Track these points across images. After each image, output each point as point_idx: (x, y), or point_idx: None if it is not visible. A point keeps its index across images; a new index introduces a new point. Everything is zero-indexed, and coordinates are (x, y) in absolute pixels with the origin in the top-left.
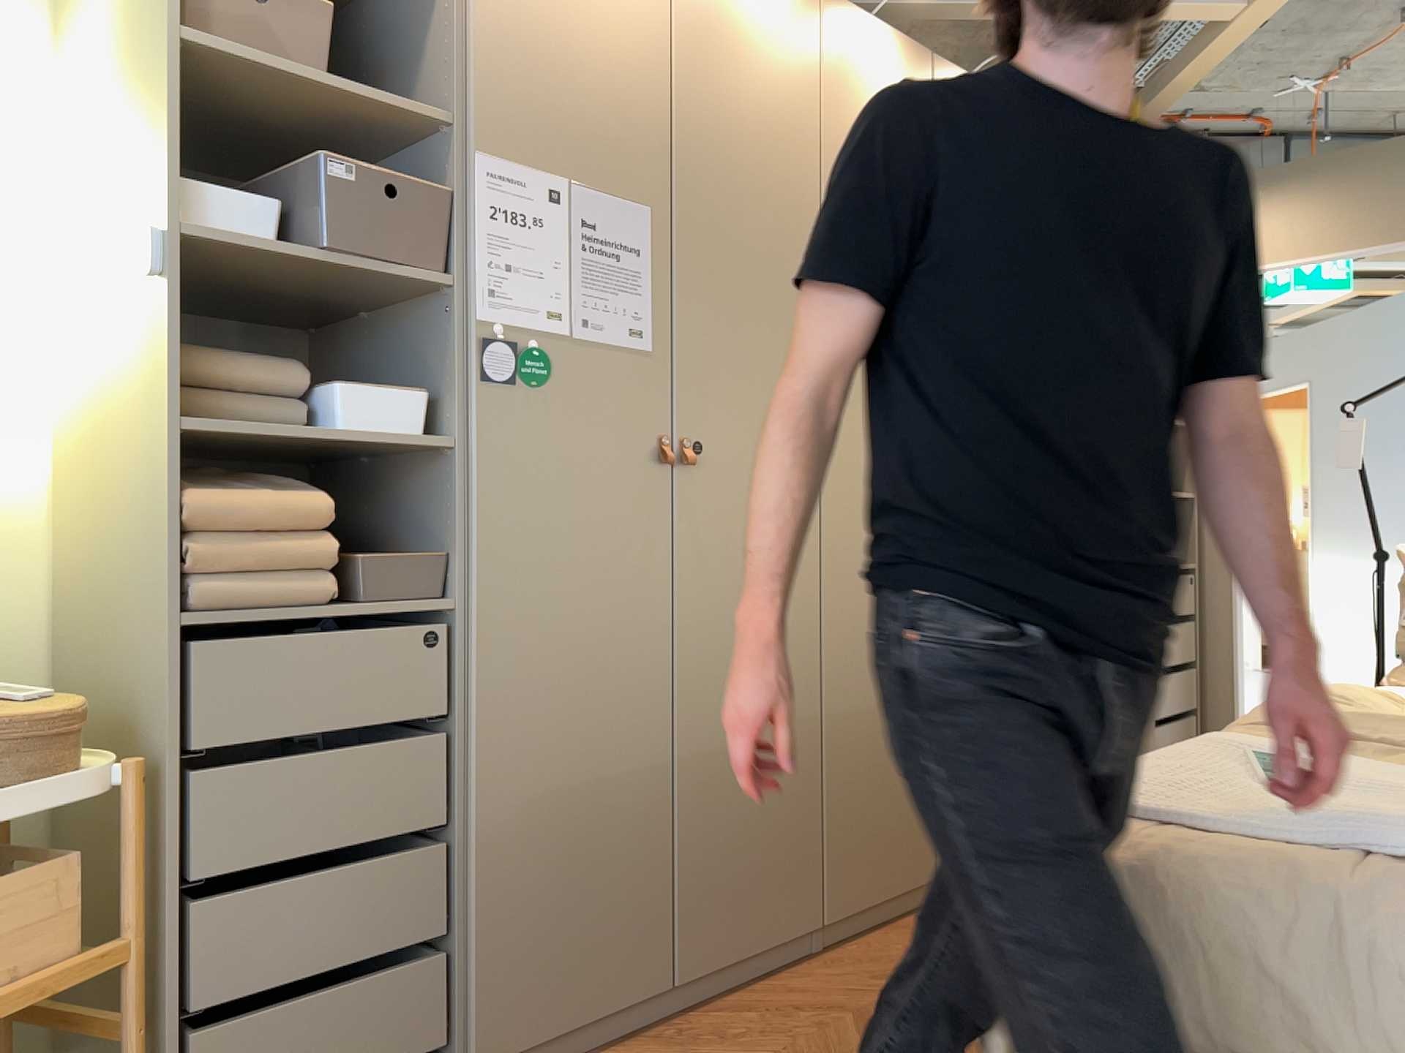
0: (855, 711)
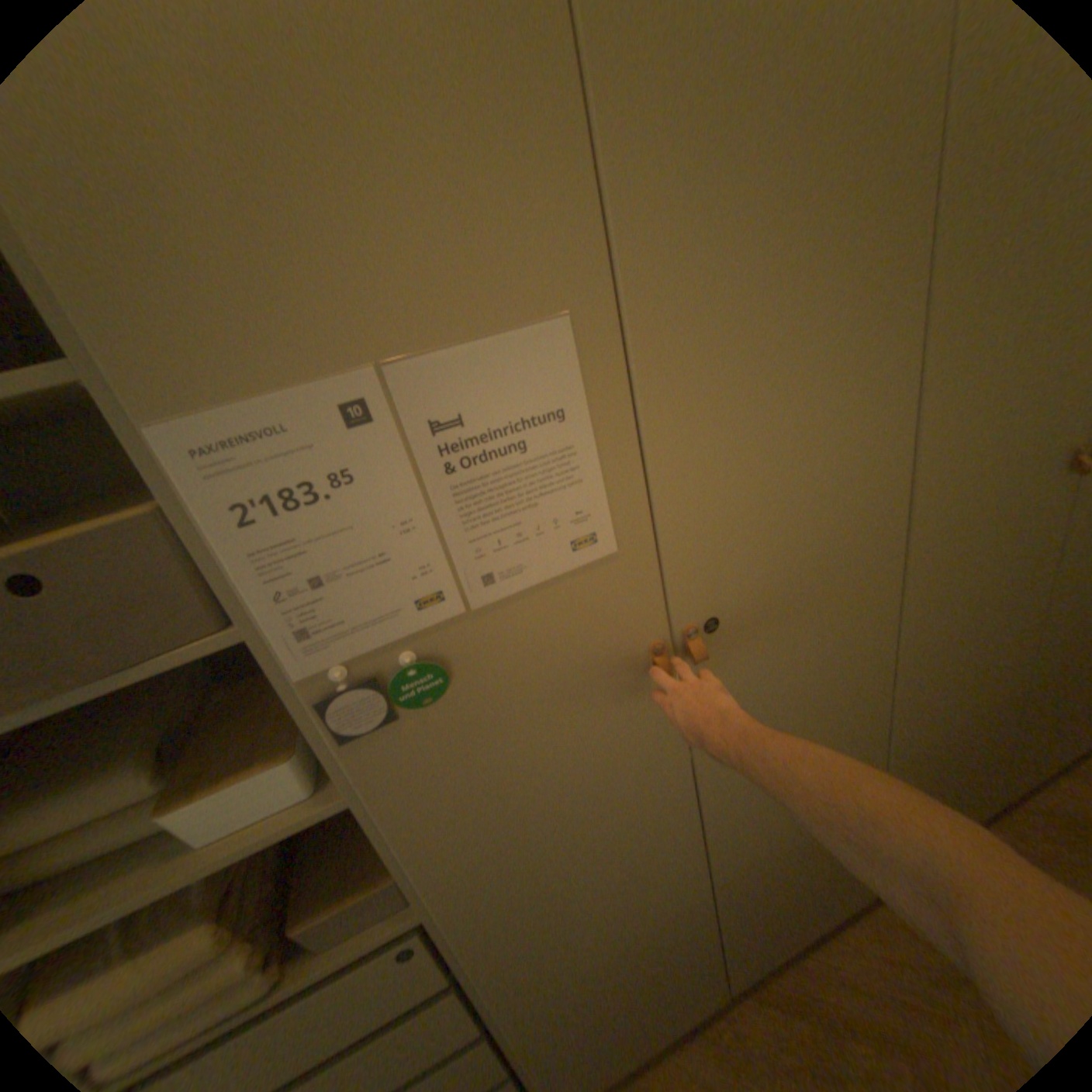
0: (925, 749)
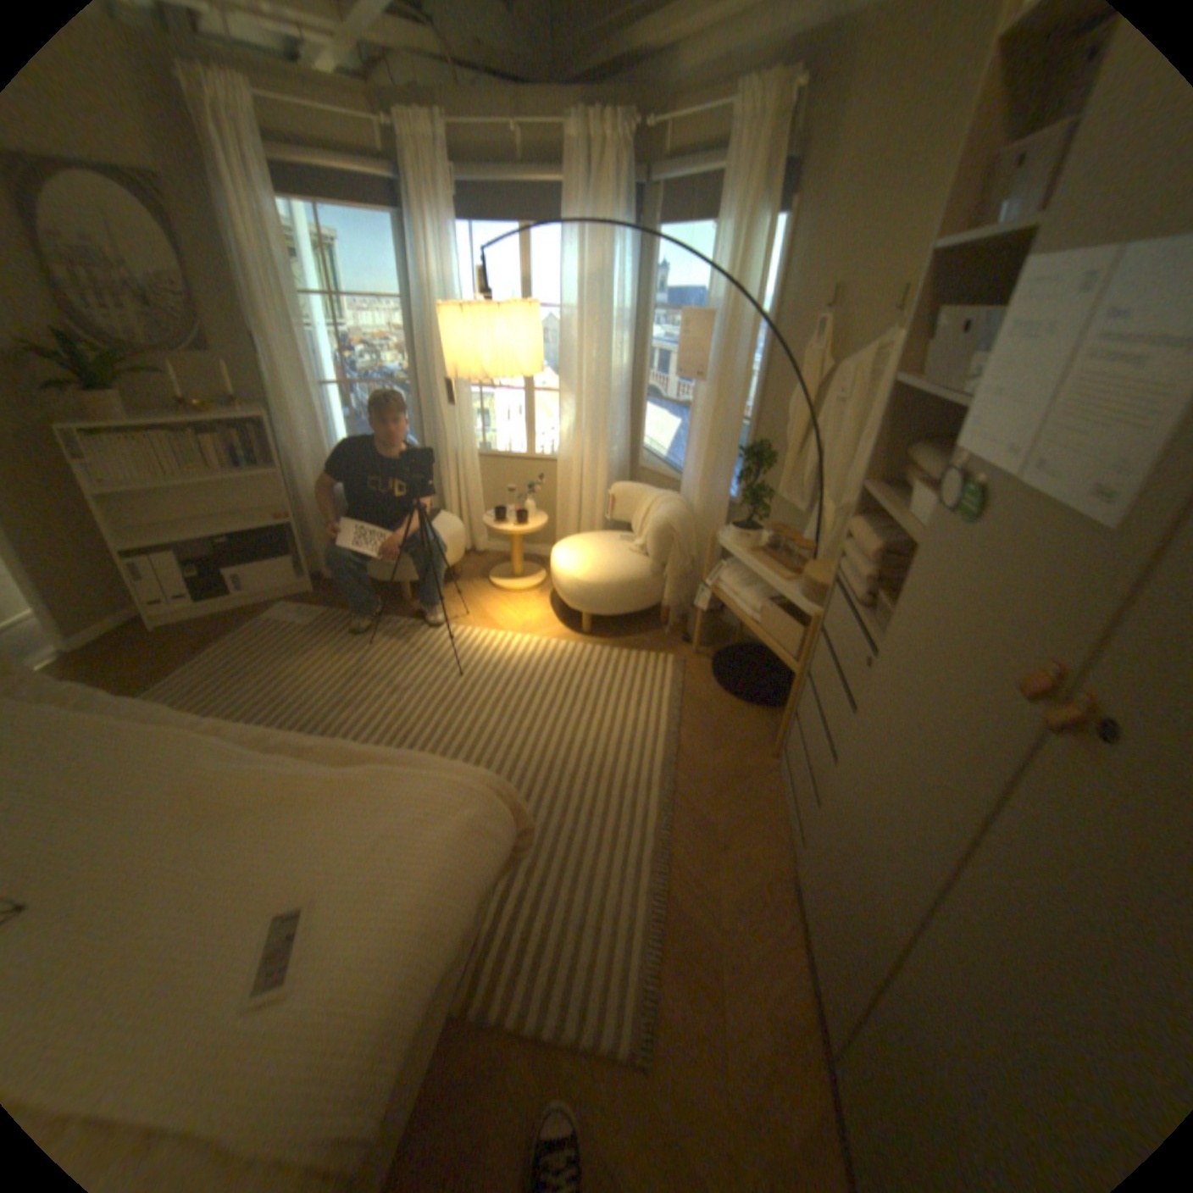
0: None
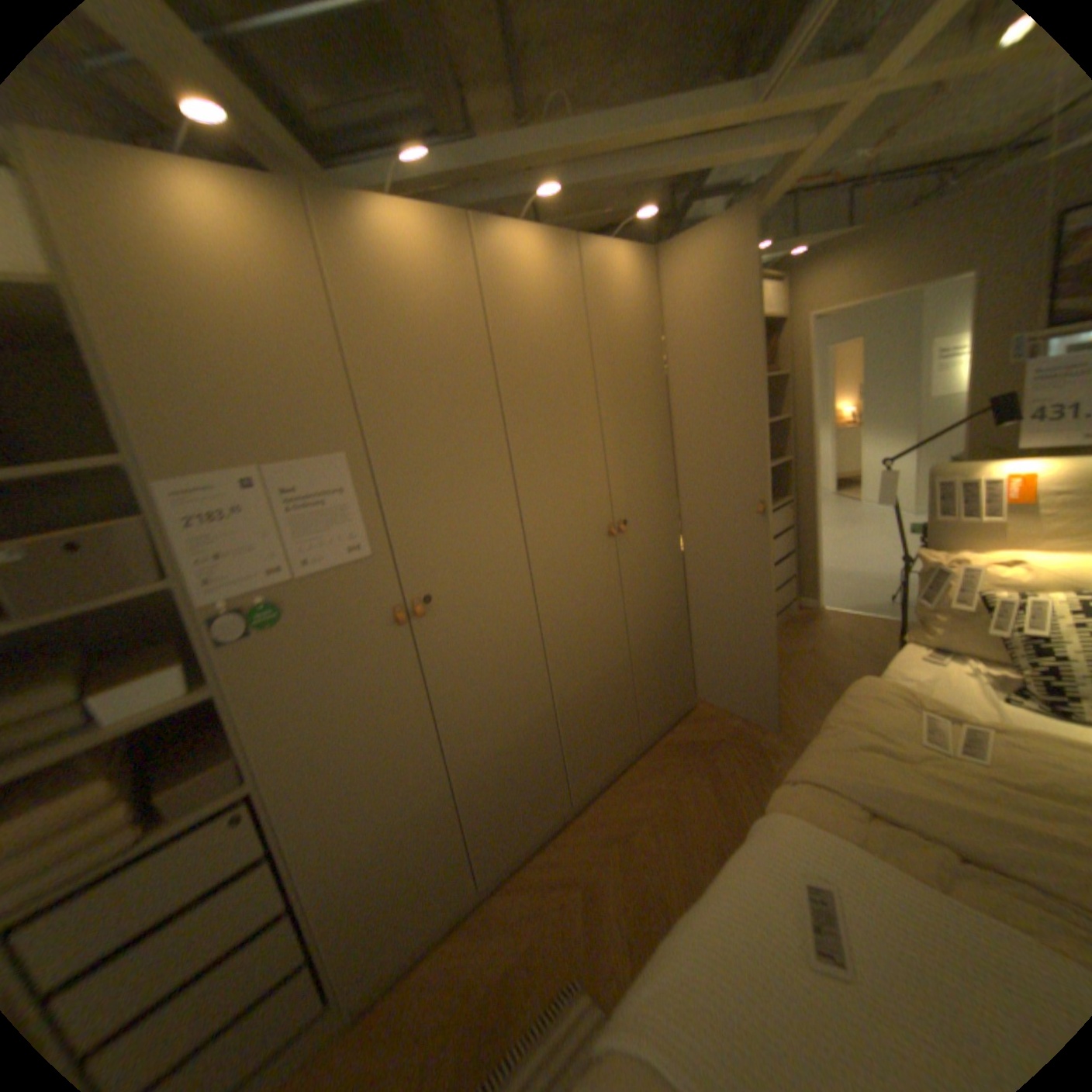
0: (575, 692)
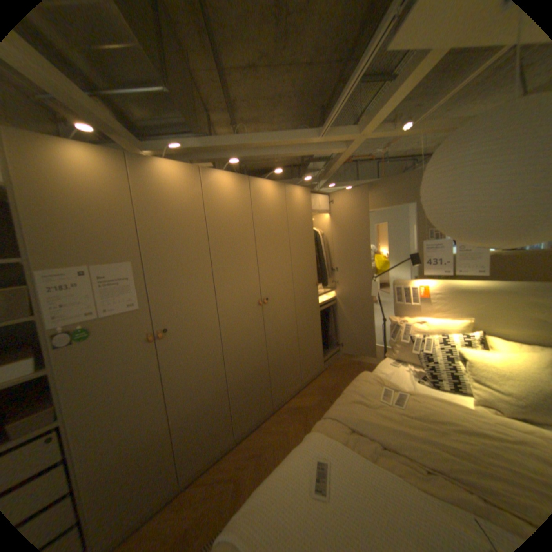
0: (238, 380)
